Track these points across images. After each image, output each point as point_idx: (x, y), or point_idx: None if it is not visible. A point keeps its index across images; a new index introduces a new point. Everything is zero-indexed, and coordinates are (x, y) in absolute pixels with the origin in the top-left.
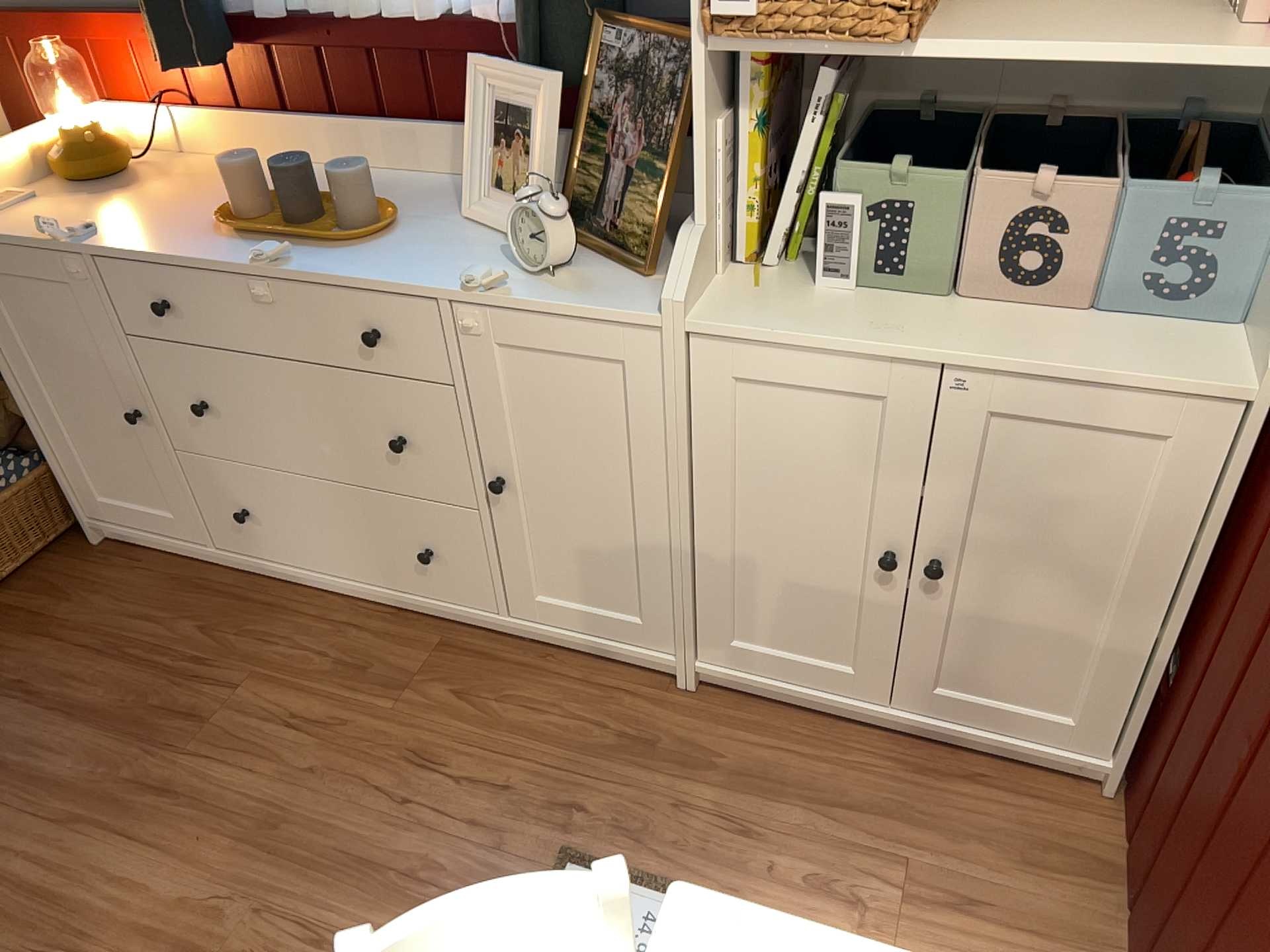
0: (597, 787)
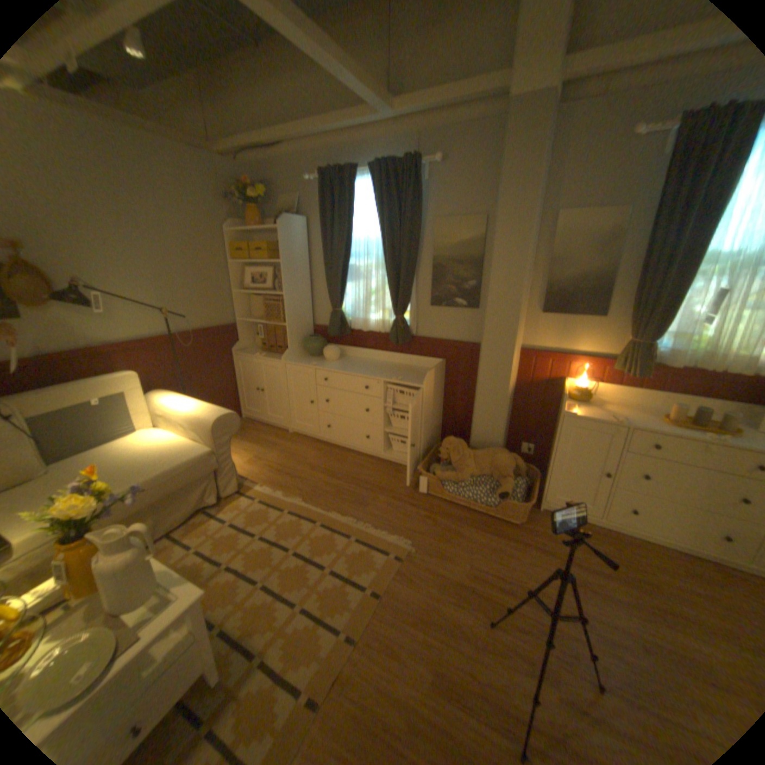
0: None
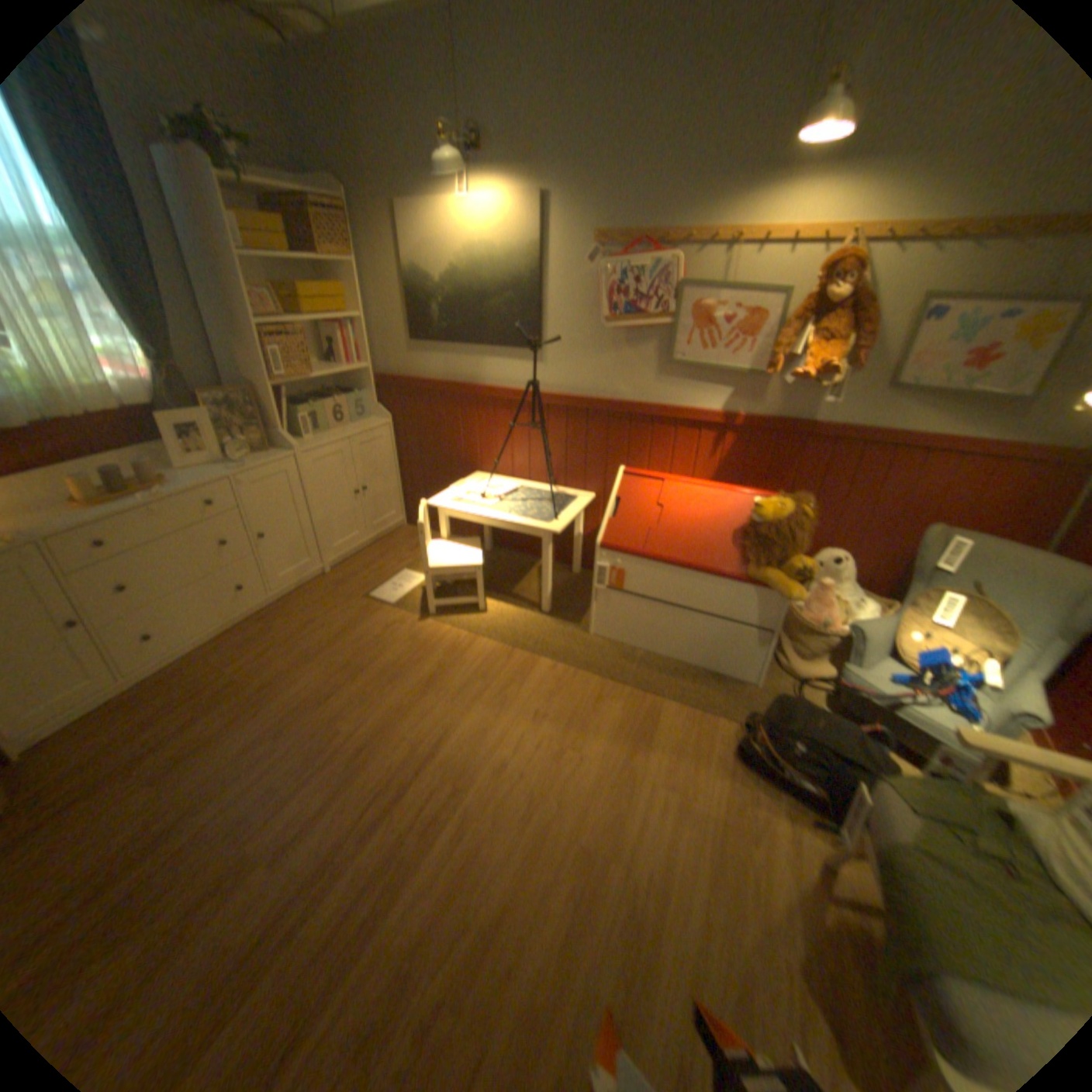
0: (347, 591)
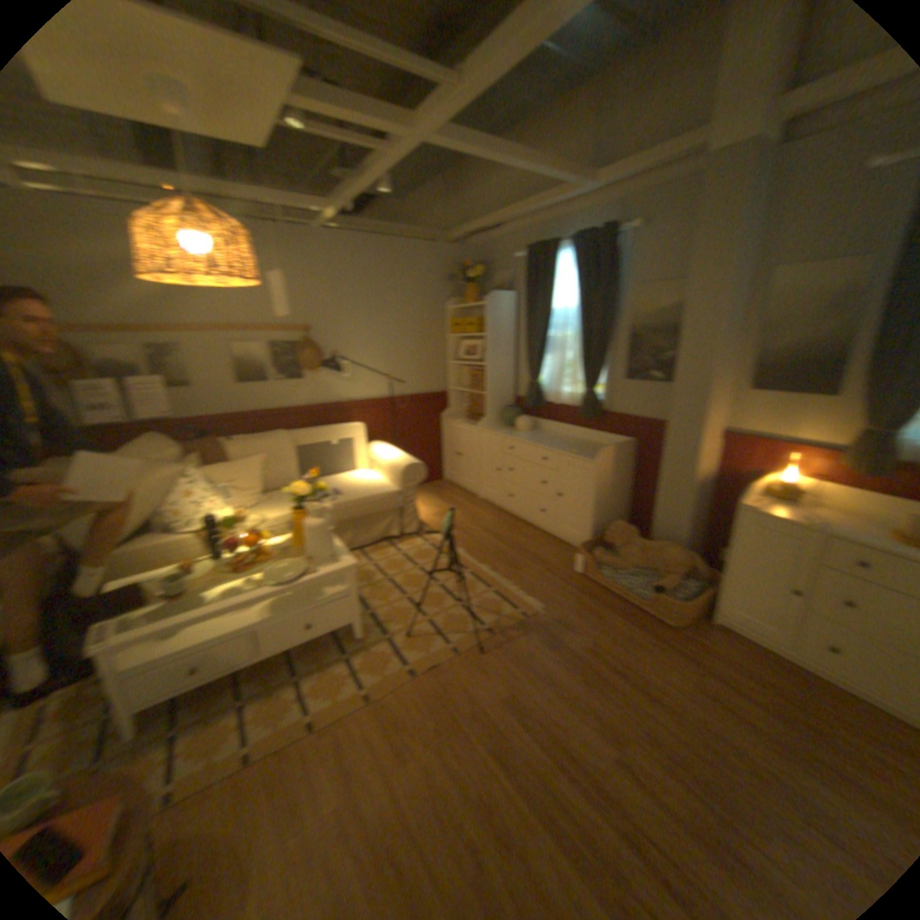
0: None
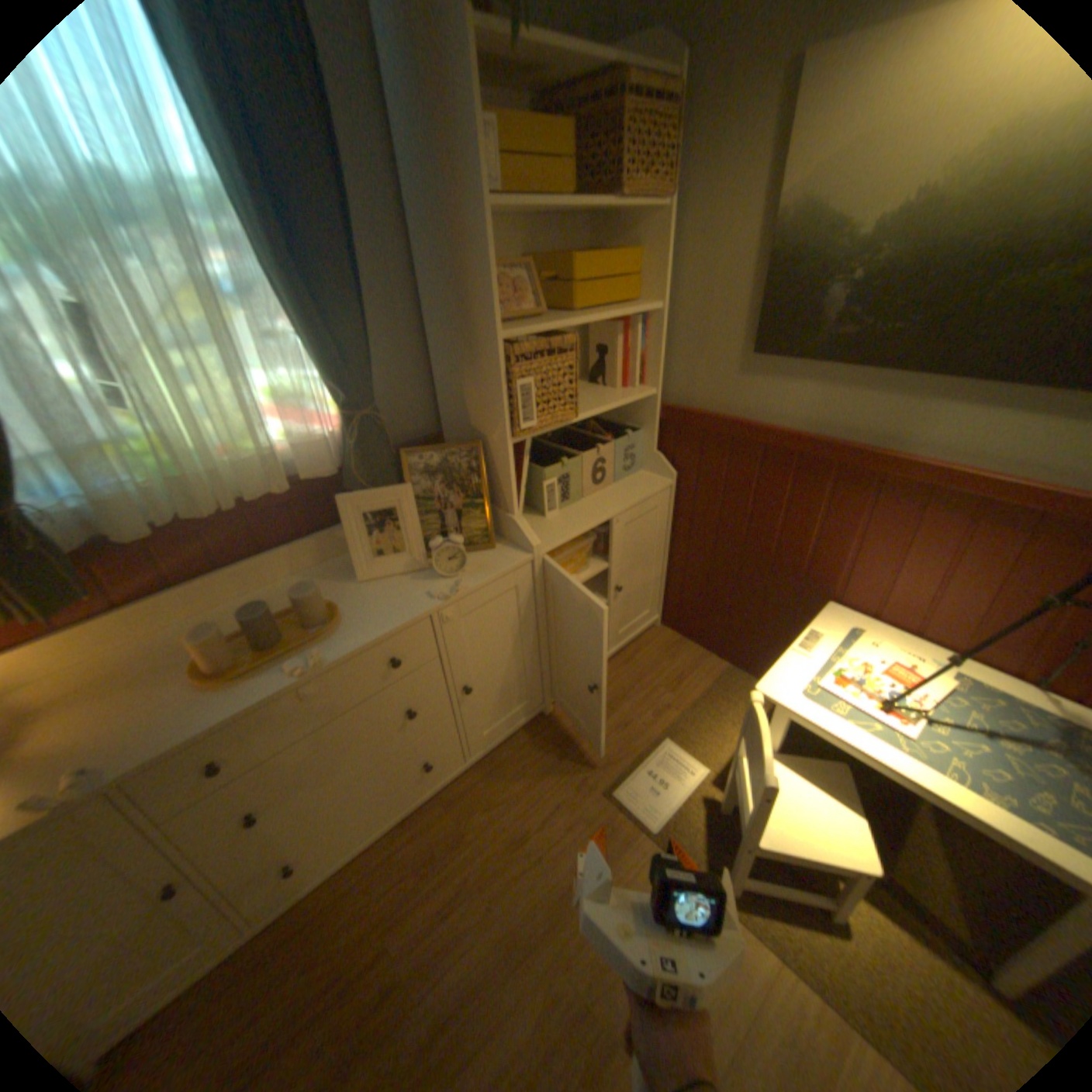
0: (579, 770)
